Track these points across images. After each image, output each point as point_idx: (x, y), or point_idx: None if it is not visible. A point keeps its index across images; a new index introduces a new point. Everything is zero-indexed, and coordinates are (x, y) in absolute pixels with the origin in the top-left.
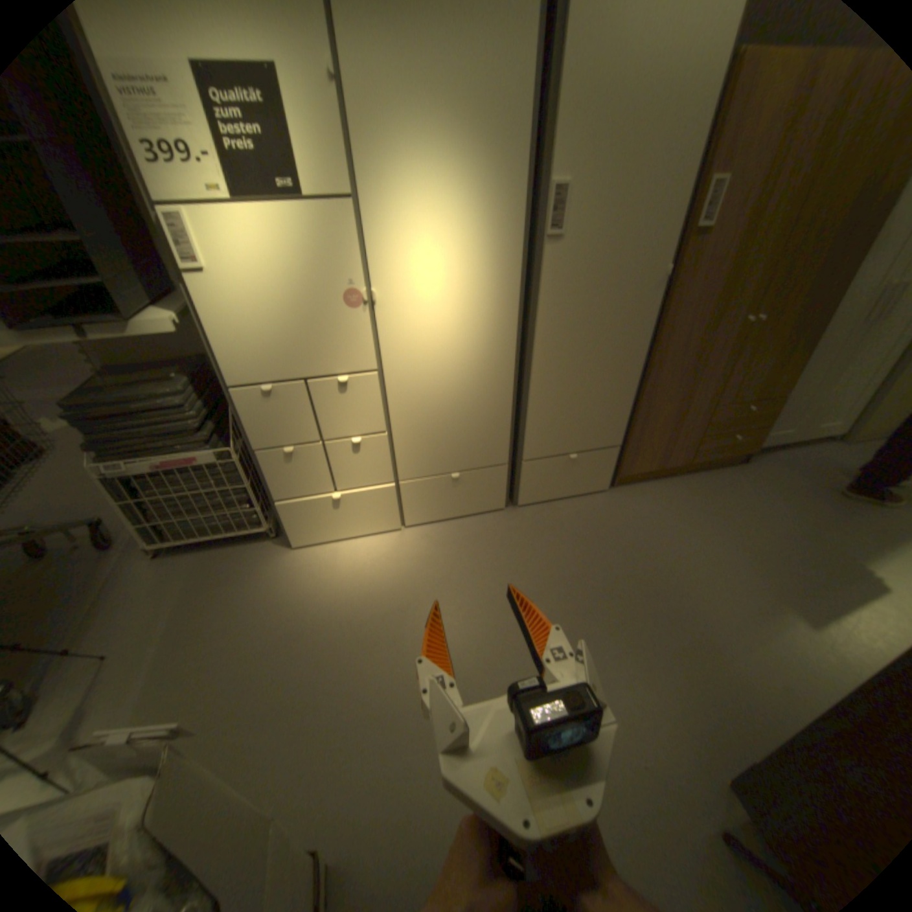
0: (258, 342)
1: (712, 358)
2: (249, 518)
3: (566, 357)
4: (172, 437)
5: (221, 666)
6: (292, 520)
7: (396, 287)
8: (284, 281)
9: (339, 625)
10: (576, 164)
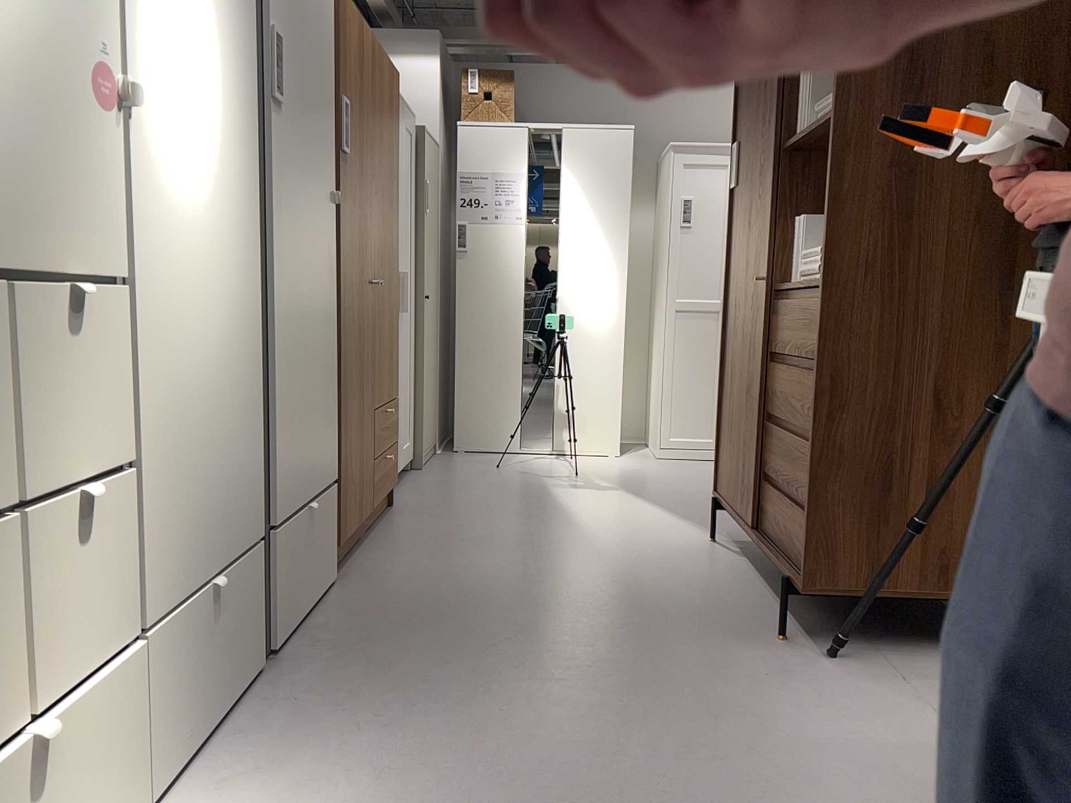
0: None
1: (364, 333)
2: None
3: (292, 305)
4: None
5: None
6: None
7: (148, 94)
8: None
9: None
10: (280, 17)
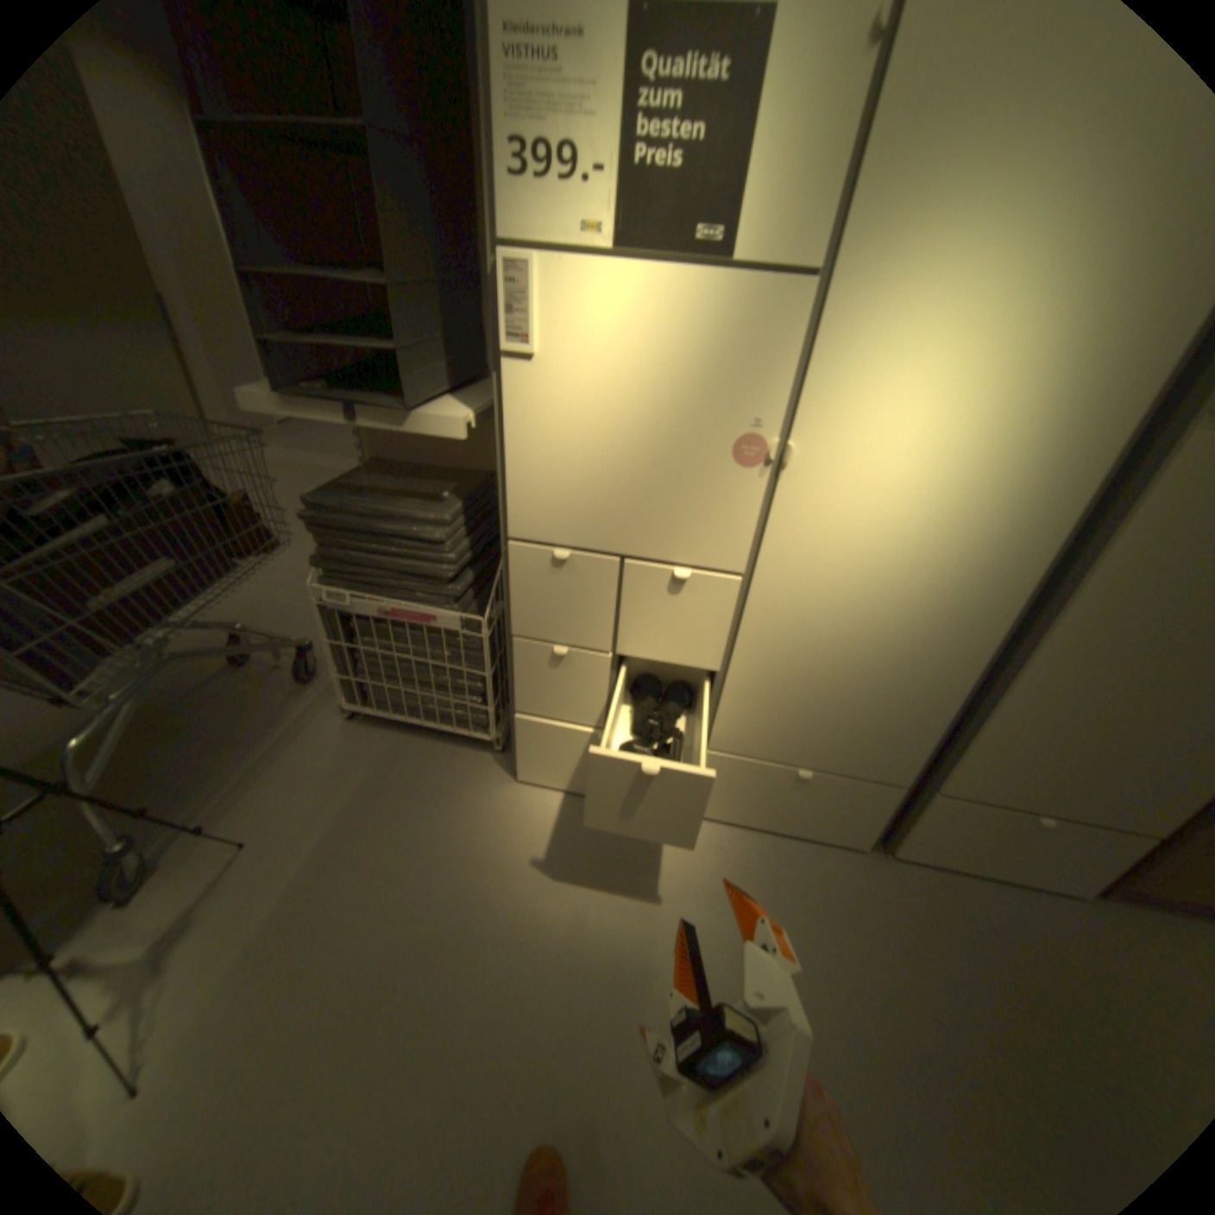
0: (573, 485)
1: None
2: (476, 716)
3: (1128, 651)
4: (417, 581)
5: (366, 939)
6: (530, 745)
7: (834, 448)
8: (647, 399)
9: (544, 954)
10: None
